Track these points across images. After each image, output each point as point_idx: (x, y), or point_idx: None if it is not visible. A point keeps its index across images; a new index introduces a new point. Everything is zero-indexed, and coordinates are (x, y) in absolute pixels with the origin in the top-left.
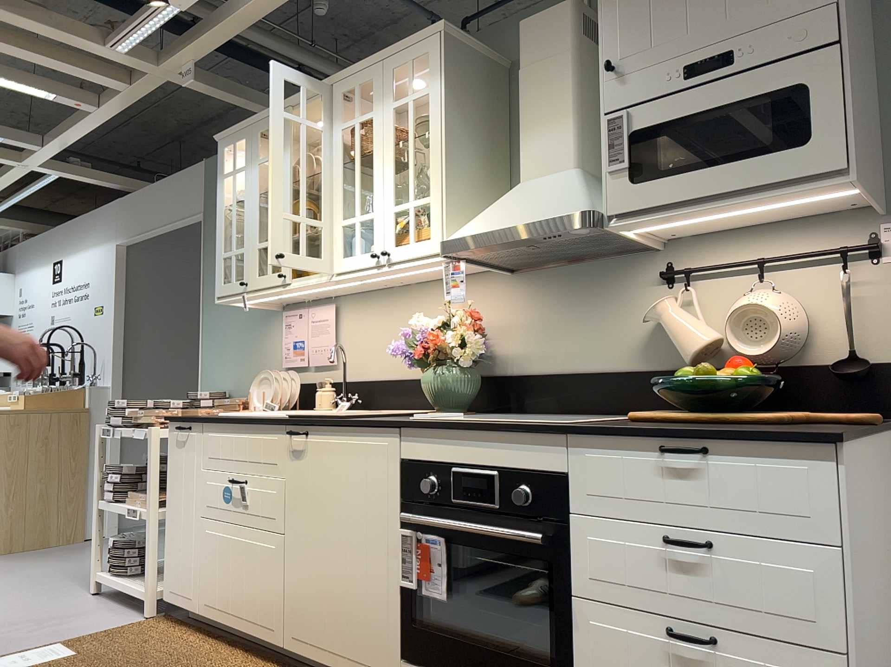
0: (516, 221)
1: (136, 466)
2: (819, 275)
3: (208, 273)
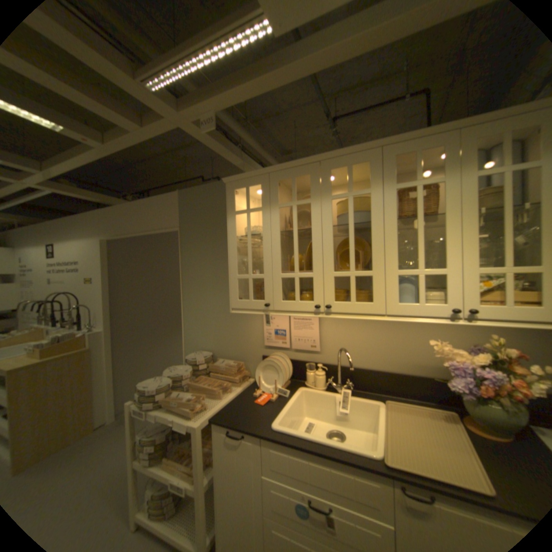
0: None
1: (161, 431)
2: None
3: (186, 269)
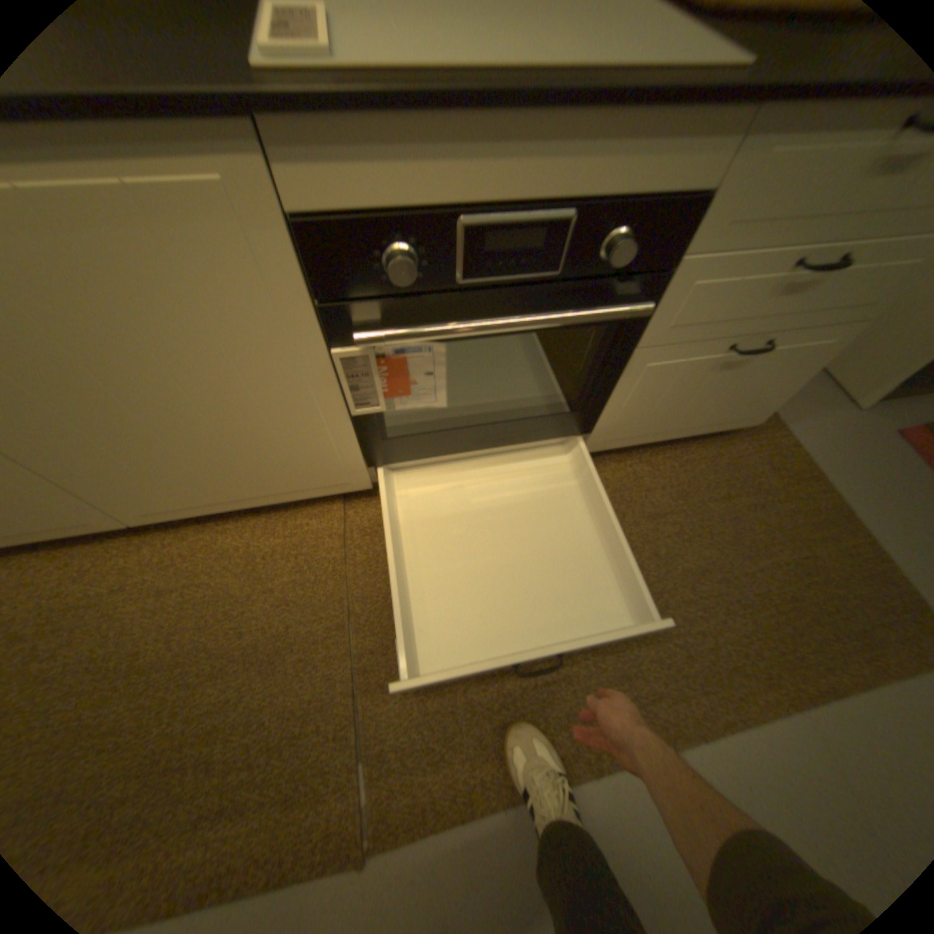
0: None
1: None
2: None
3: None
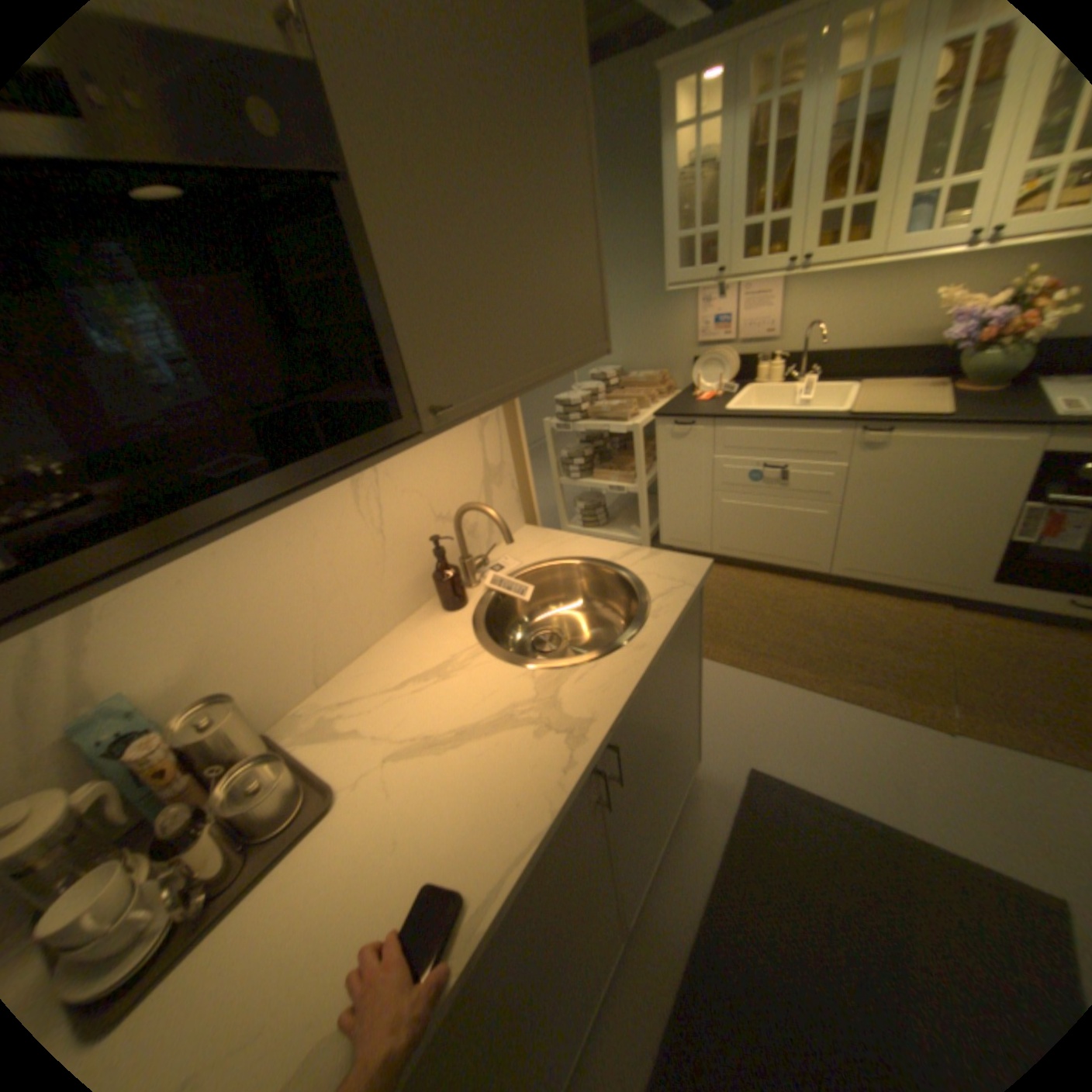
0: None
1: (585, 449)
2: None
3: None
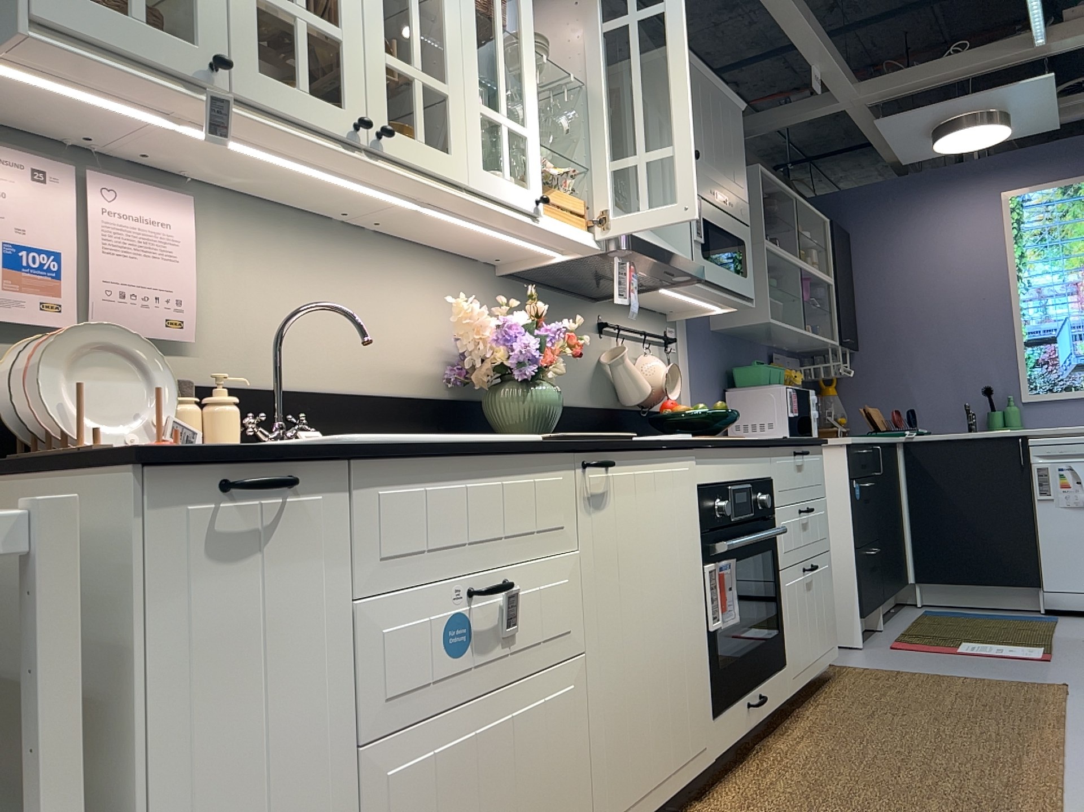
0: (666, 248)
1: None
2: (656, 351)
3: None
